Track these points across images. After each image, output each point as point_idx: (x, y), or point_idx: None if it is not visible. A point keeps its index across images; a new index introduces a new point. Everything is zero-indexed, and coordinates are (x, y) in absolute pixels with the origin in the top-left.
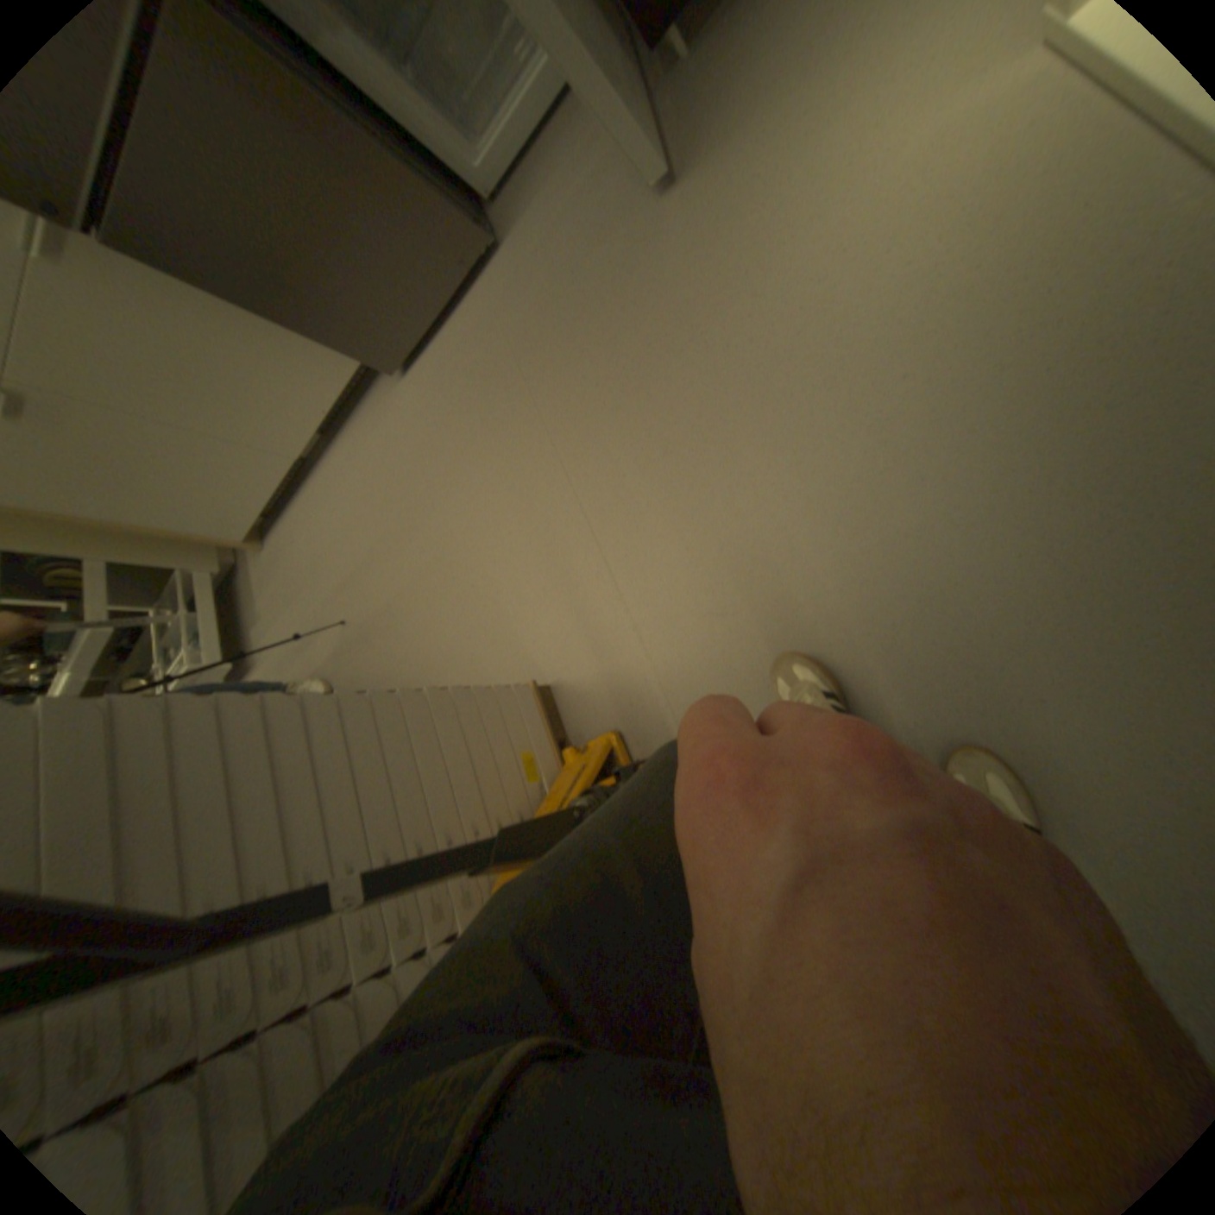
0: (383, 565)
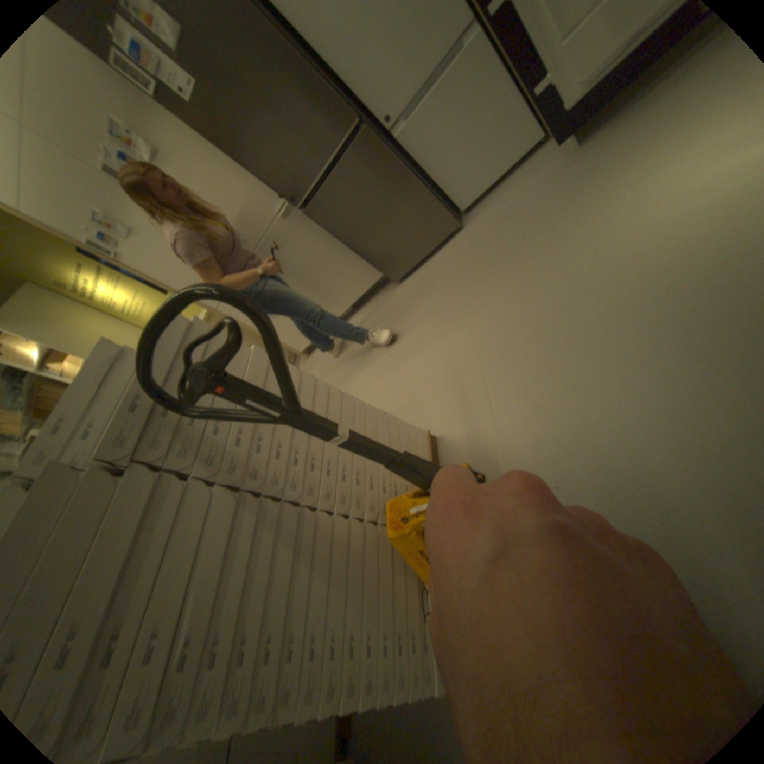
0: (365, 369)
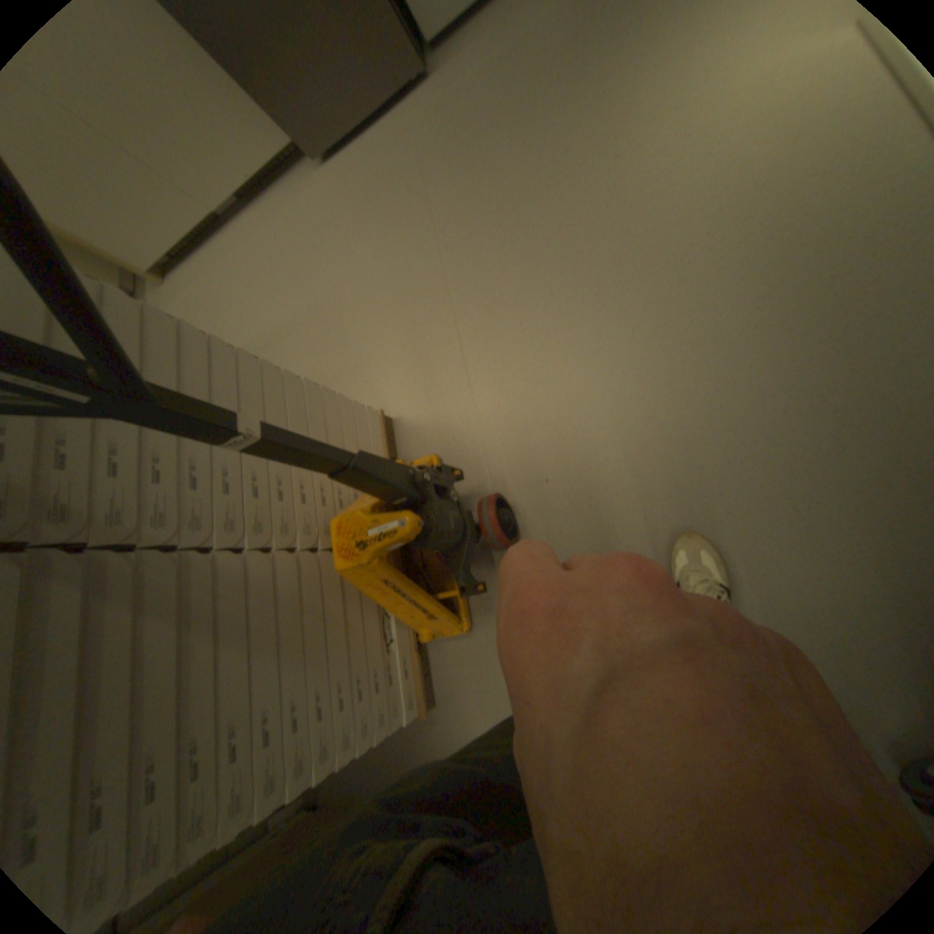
0: (271, 311)
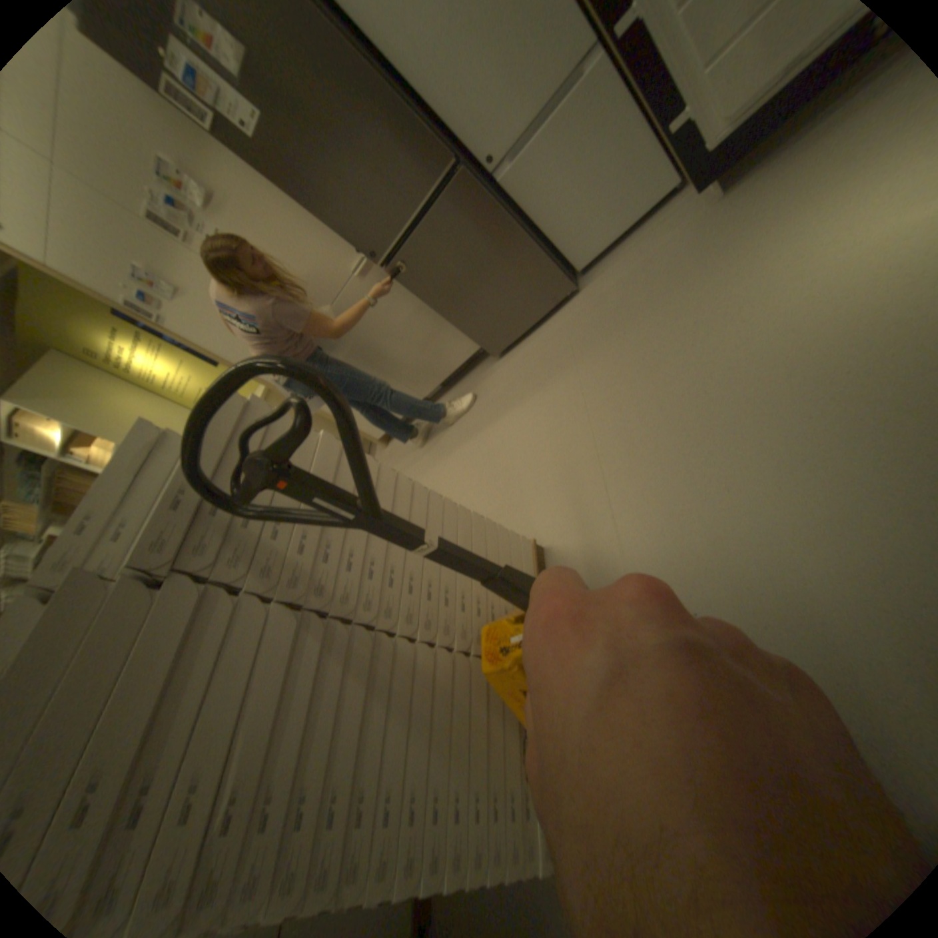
0: (456, 462)
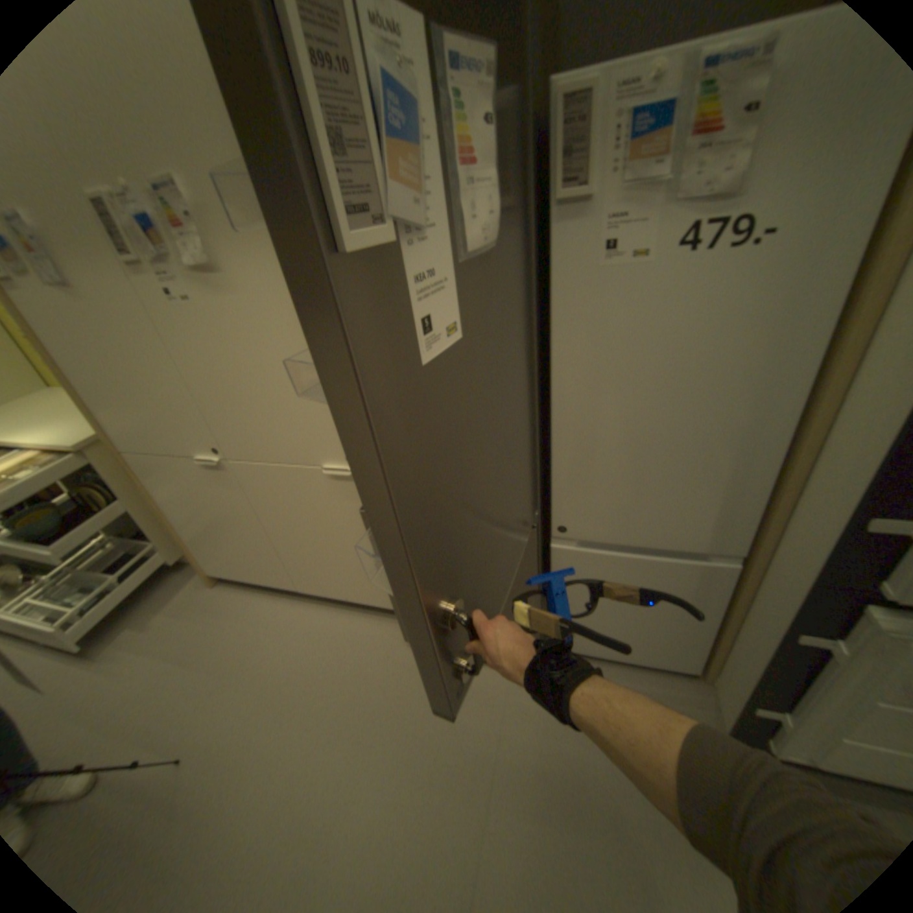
0: (253, 766)
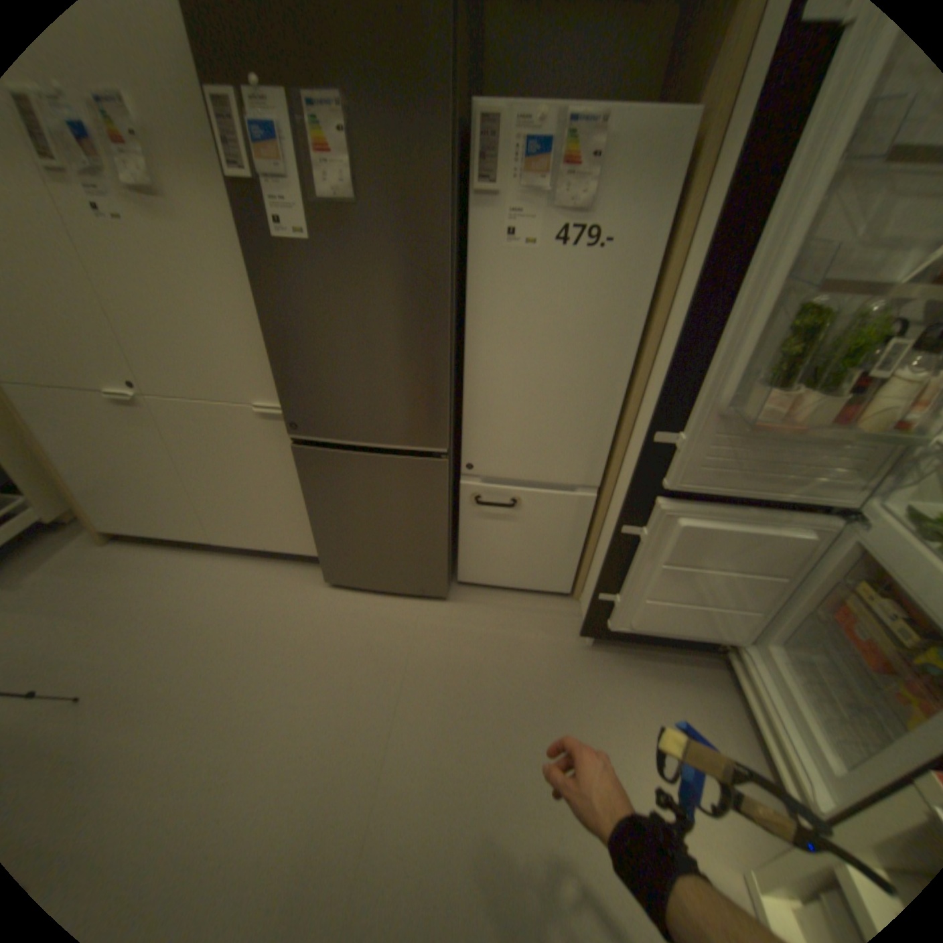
0: (168, 693)
